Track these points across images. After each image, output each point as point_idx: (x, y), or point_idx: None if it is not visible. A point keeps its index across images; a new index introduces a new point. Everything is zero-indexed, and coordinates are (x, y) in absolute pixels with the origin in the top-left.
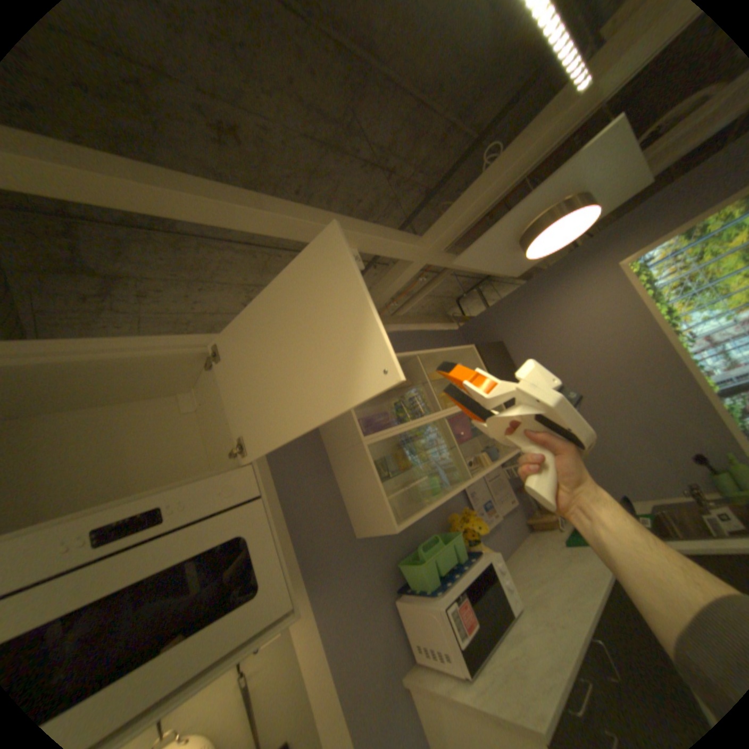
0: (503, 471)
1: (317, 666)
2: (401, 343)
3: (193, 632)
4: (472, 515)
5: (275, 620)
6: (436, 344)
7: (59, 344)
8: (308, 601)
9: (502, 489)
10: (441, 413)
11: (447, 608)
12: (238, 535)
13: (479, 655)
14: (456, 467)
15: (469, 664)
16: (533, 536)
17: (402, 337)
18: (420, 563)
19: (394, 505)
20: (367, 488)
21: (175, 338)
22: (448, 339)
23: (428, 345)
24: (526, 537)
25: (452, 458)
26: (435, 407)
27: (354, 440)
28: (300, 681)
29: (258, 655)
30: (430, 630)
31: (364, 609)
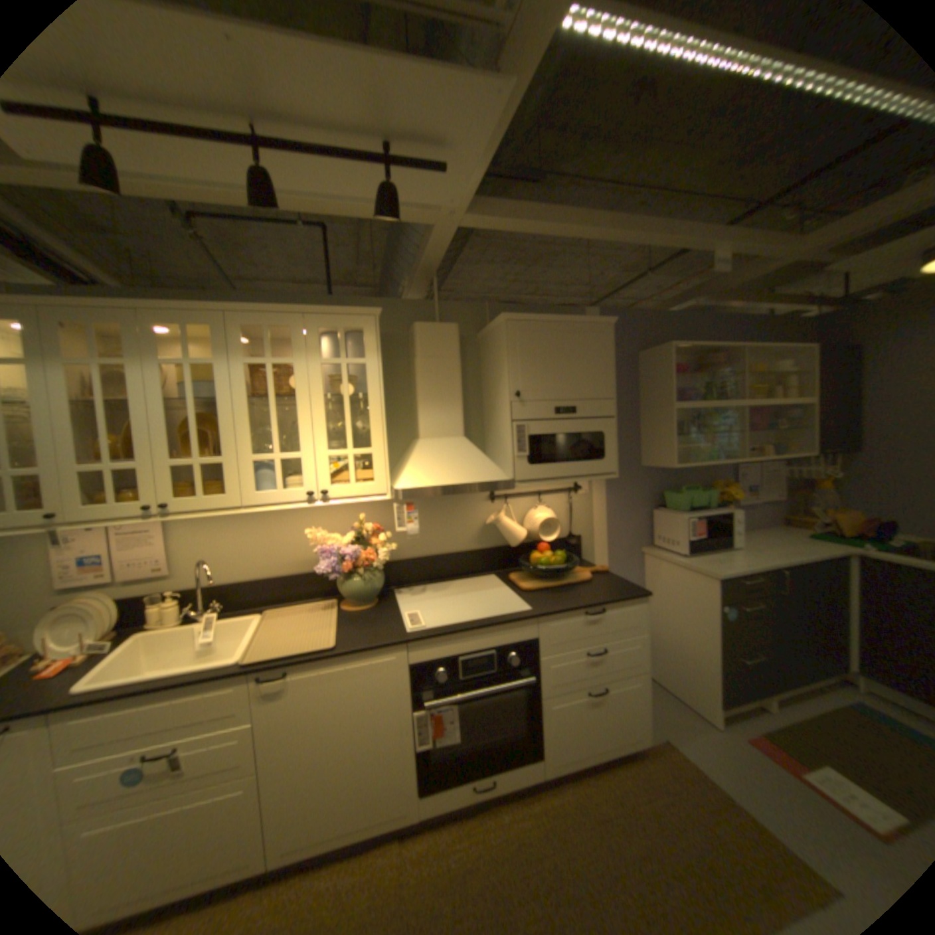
0: (788, 470)
1: (602, 517)
2: (738, 326)
3: (581, 462)
4: (736, 488)
5: (608, 474)
6: (779, 331)
7: (551, 318)
8: (606, 486)
9: (777, 483)
10: (747, 402)
11: (691, 520)
12: (603, 432)
13: (700, 550)
14: (740, 447)
15: (692, 550)
16: (787, 529)
17: (742, 319)
18: (683, 494)
19: (680, 454)
20: (665, 437)
21: (594, 319)
22: (796, 328)
23: (768, 331)
24: (780, 526)
25: (740, 440)
26: (744, 396)
27: (669, 403)
28: (593, 518)
29: (578, 496)
30: (673, 530)
31: (634, 505)
